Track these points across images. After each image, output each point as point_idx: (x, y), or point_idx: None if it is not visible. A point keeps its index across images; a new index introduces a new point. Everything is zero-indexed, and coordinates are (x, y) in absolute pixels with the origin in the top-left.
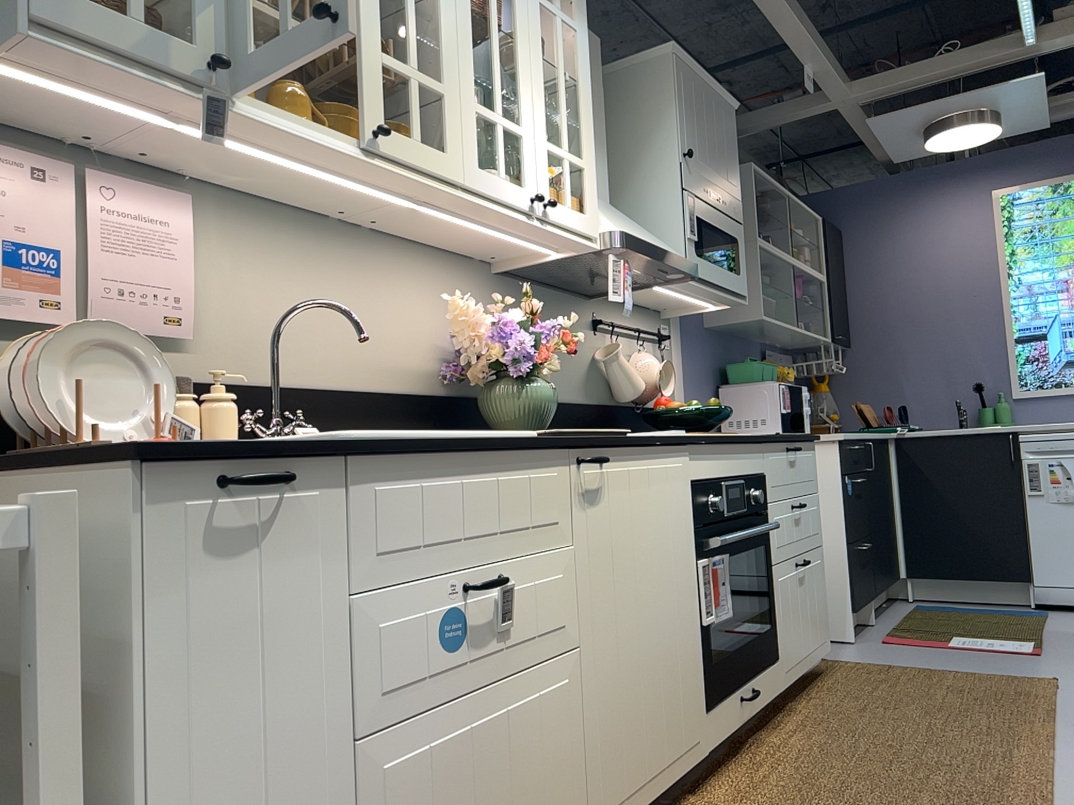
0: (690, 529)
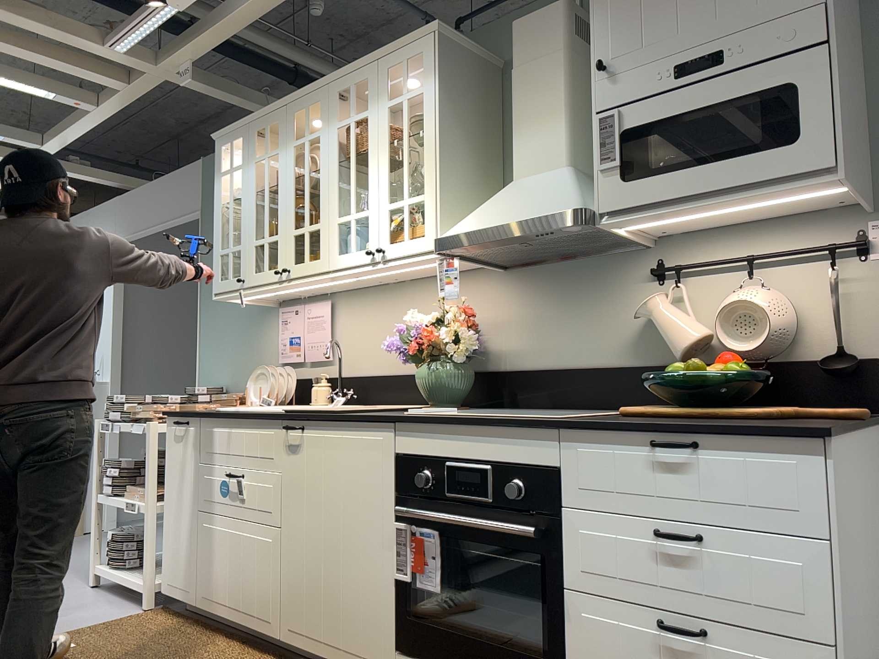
0: (385, 493)
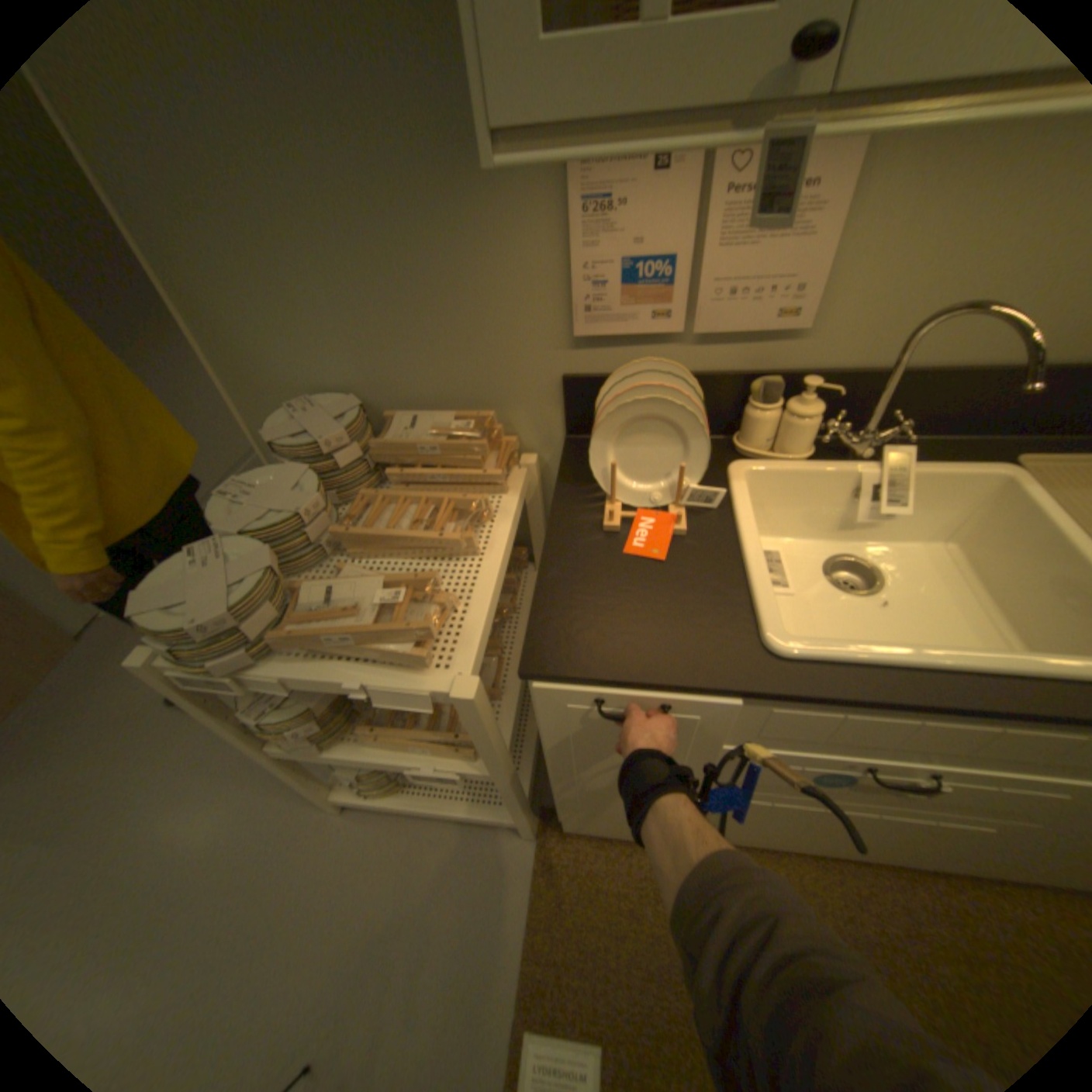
0: None
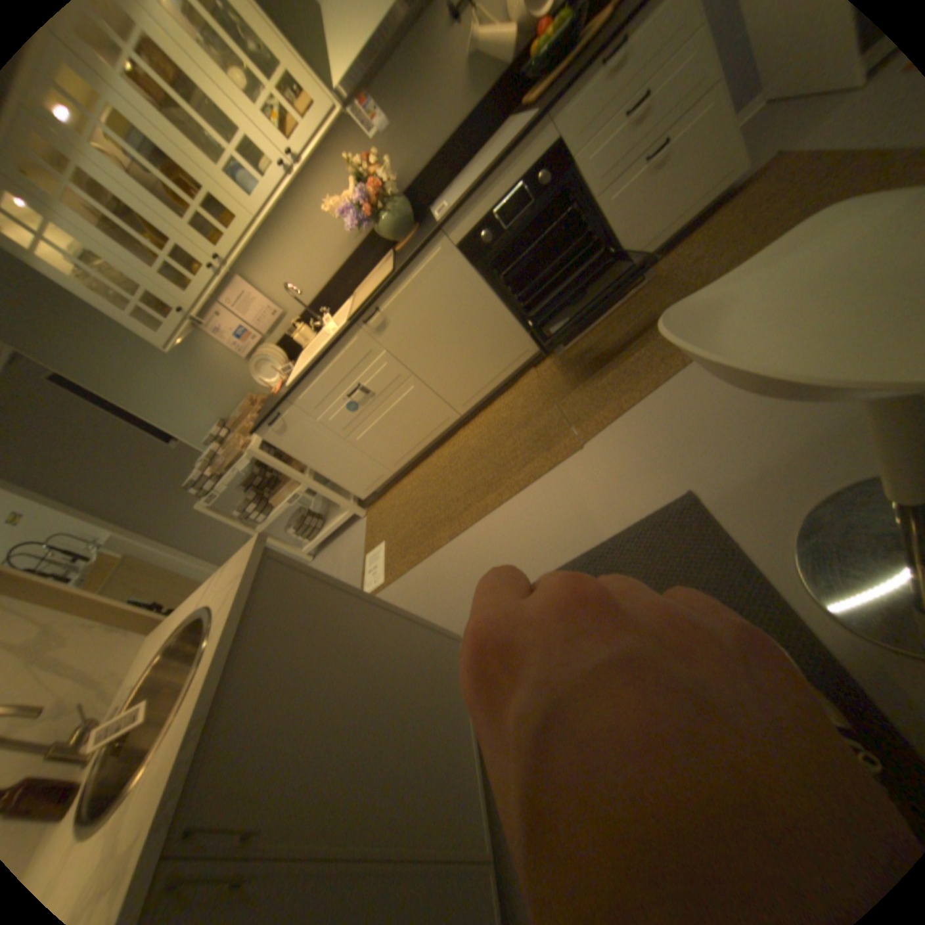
0: (468, 271)
